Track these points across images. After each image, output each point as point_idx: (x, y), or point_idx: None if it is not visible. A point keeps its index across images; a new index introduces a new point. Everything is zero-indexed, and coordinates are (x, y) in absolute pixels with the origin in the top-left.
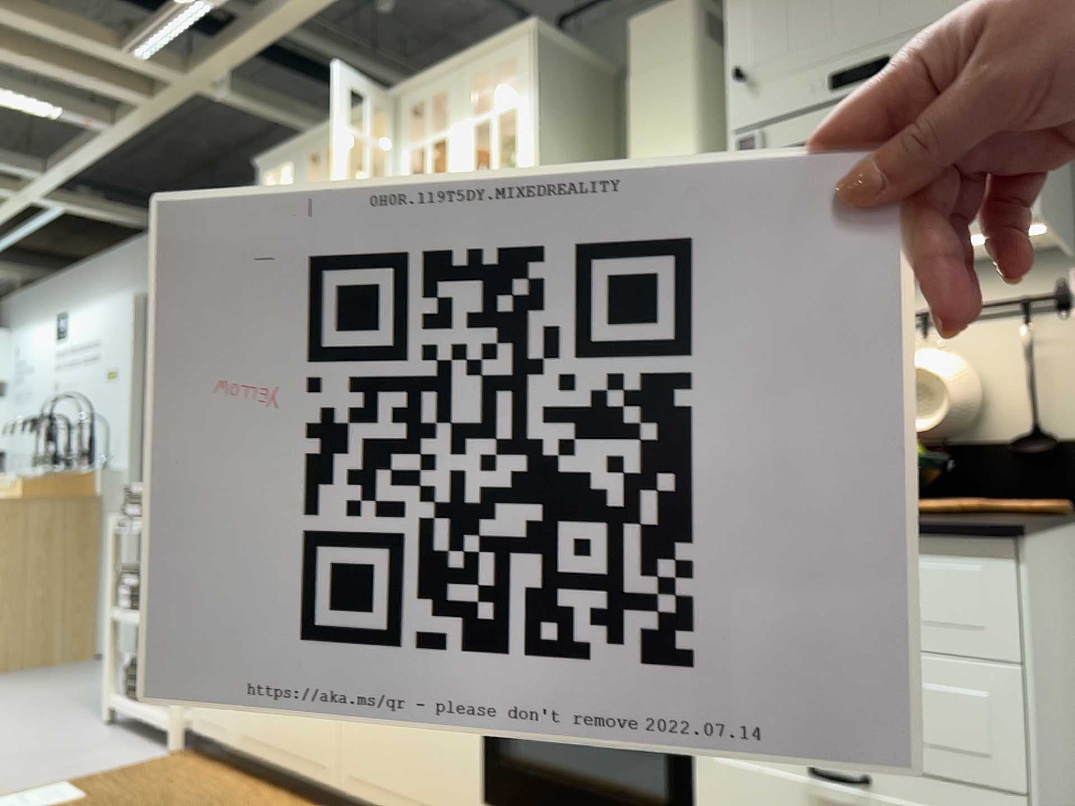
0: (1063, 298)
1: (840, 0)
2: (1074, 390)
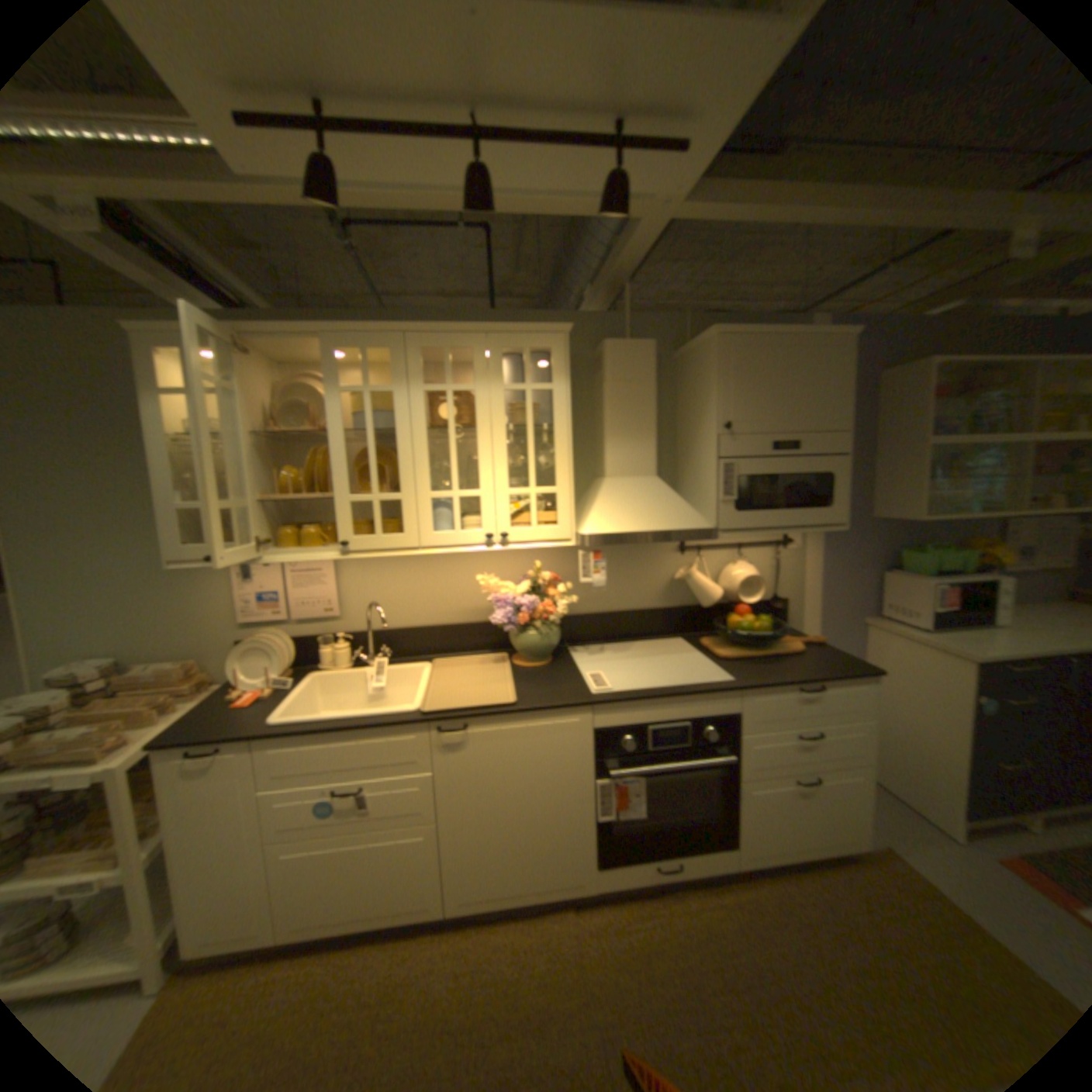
0: (790, 542)
1: (782, 402)
2: (787, 580)
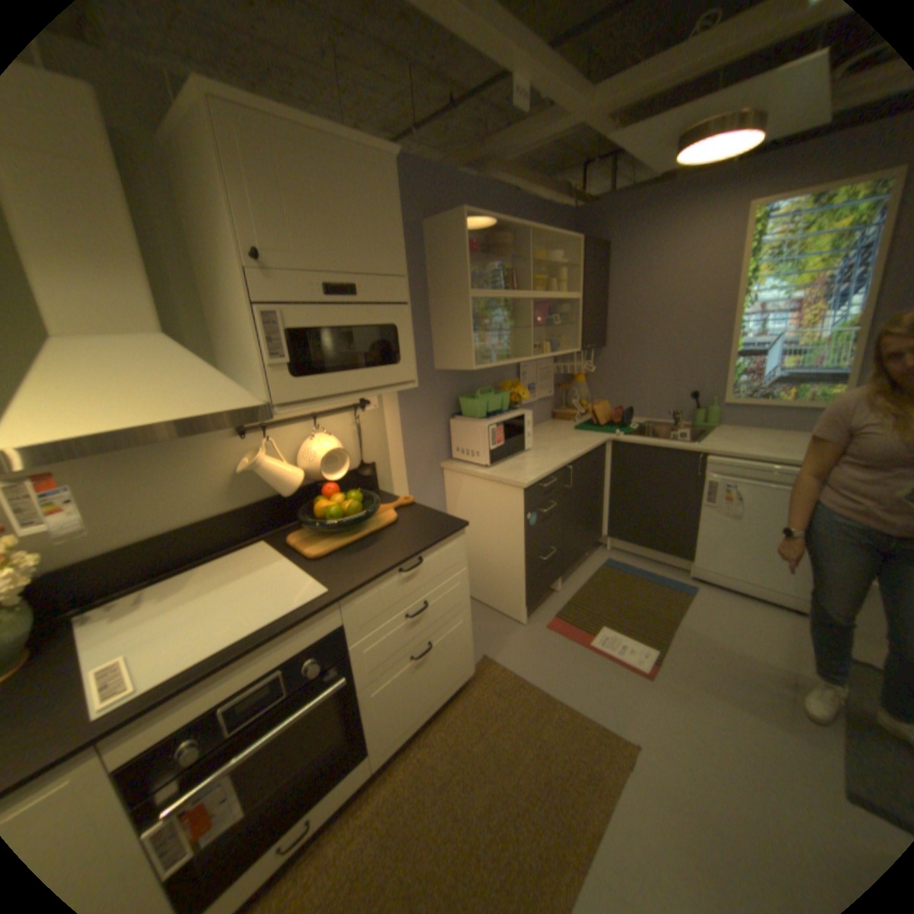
0: (365, 404)
1: (323, 228)
2: (369, 443)
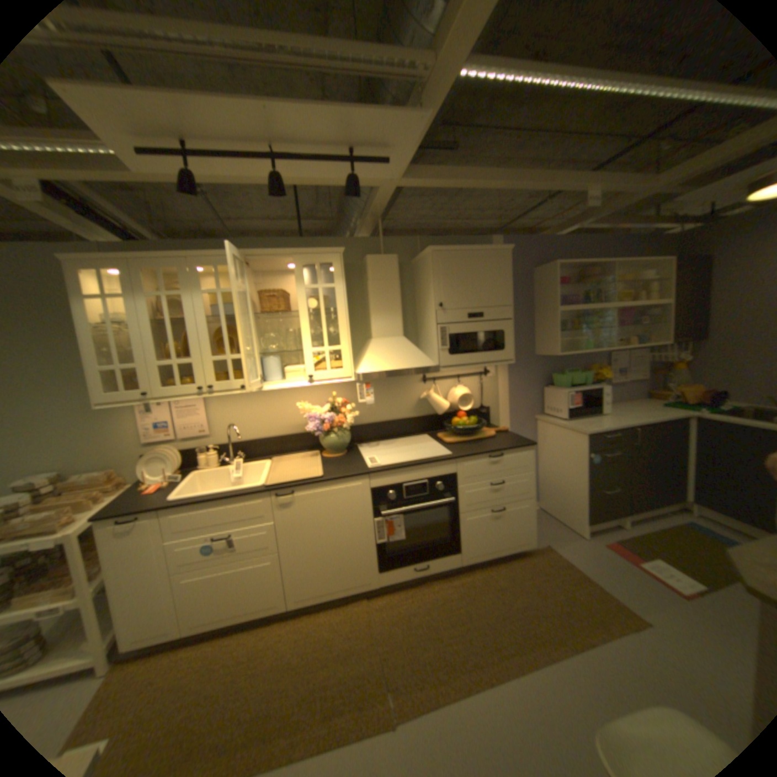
0: (487, 373)
1: (470, 290)
2: (487, 395)
